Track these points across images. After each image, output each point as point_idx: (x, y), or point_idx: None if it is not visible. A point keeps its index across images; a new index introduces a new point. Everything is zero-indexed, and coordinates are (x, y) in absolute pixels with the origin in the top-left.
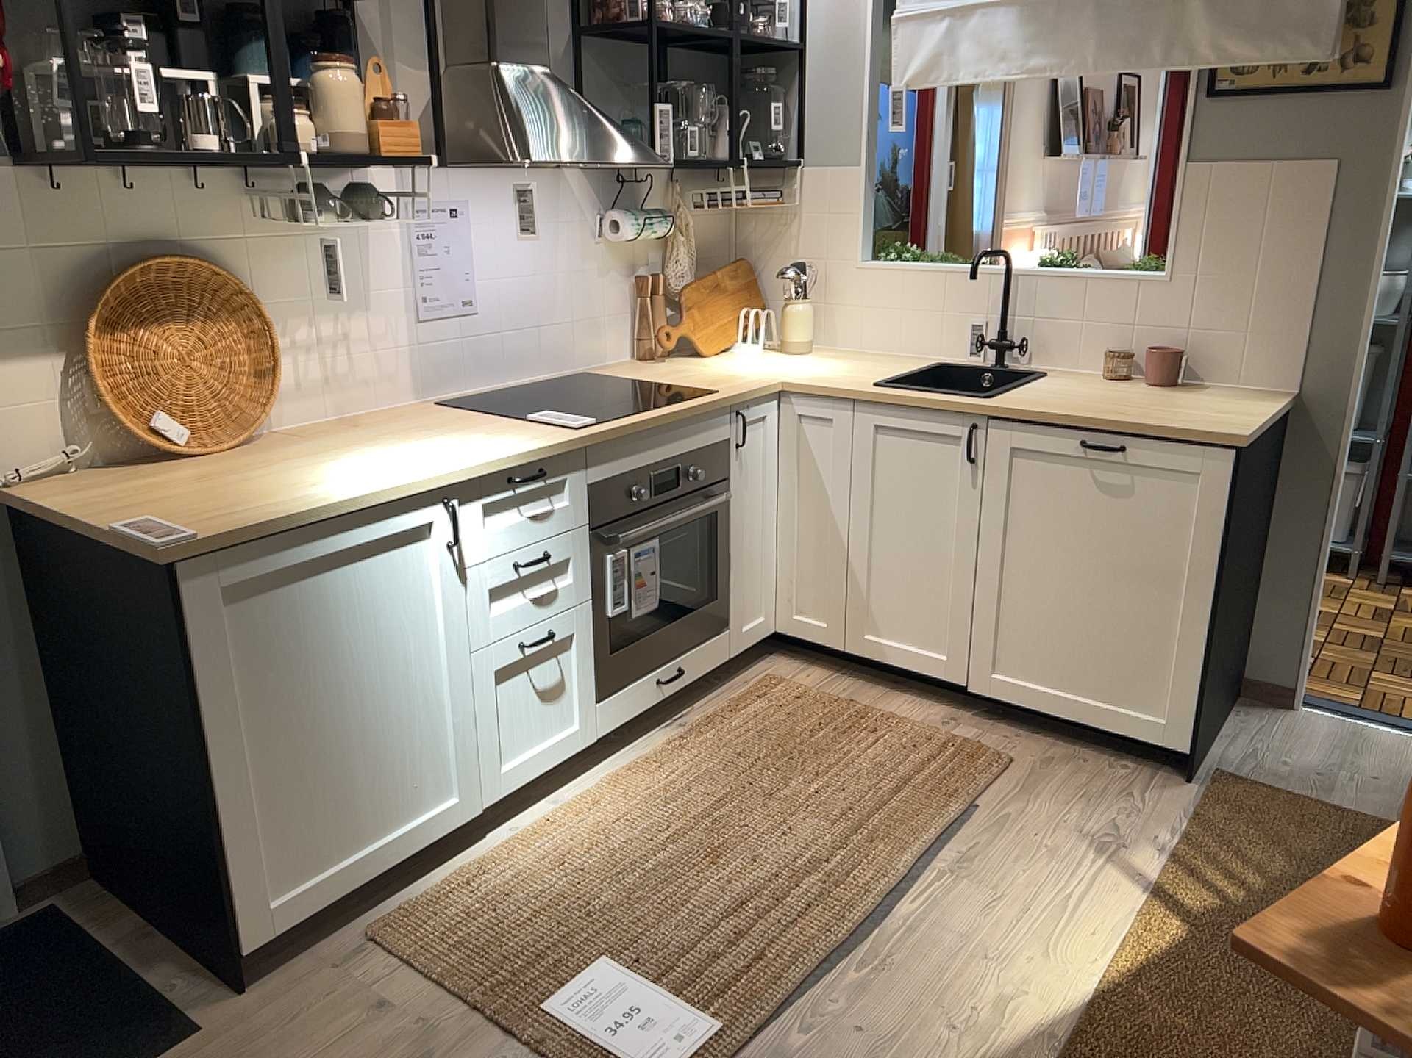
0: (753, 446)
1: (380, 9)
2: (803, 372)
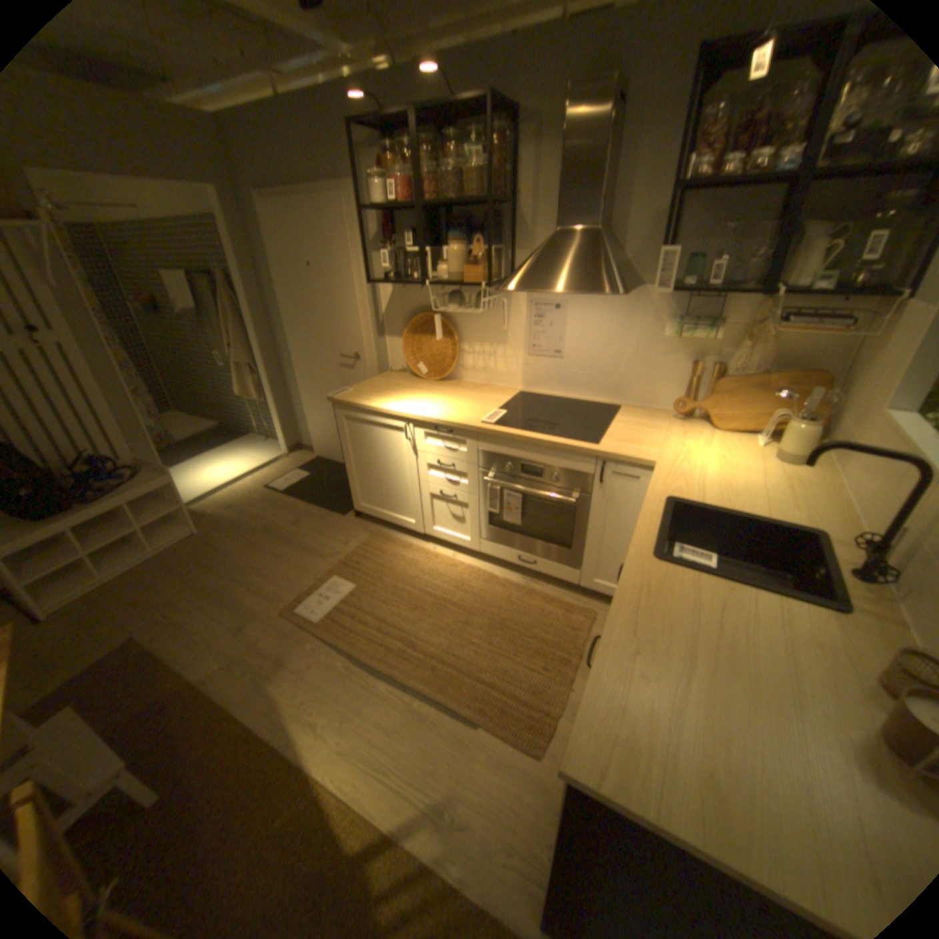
0: (621, 490)
1: (531, 201)
2: (699, 468)
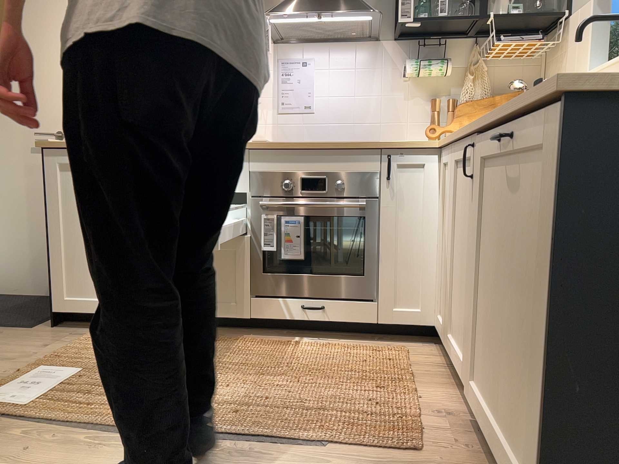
0: (410, 184)
1: None
2: None
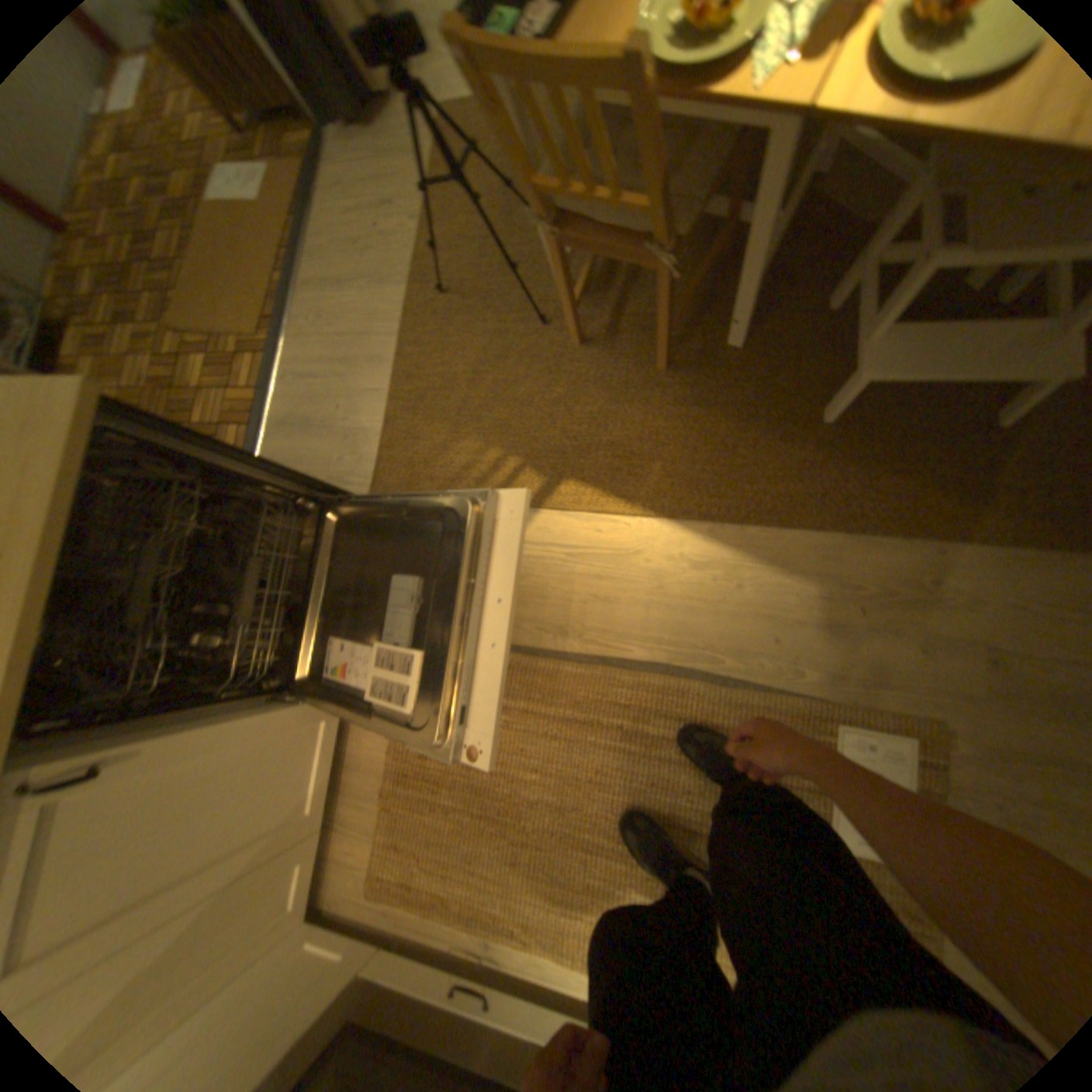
0: None
1: None
2: None
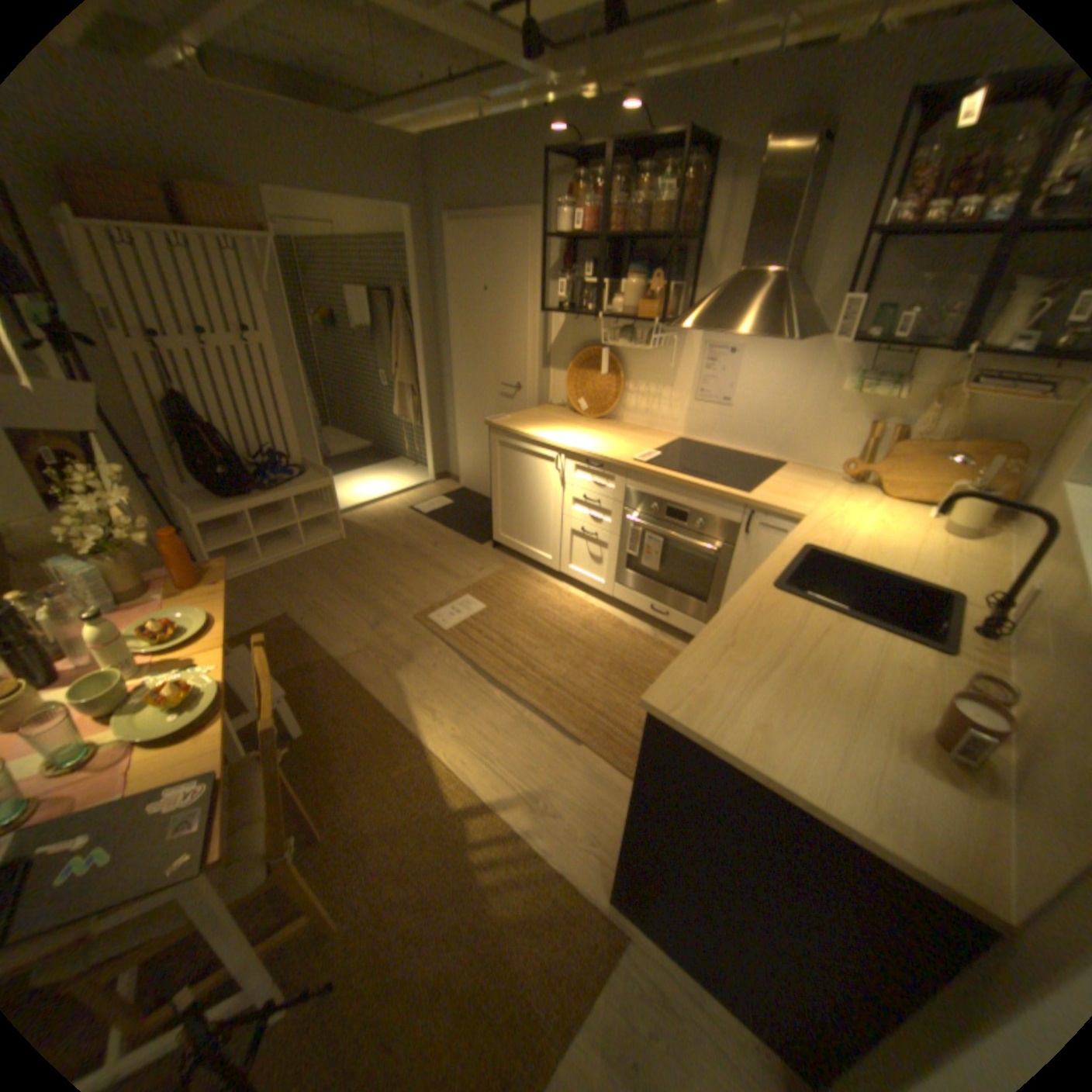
0: (767, 544)
1: (720, 240)
2: (851, 527)
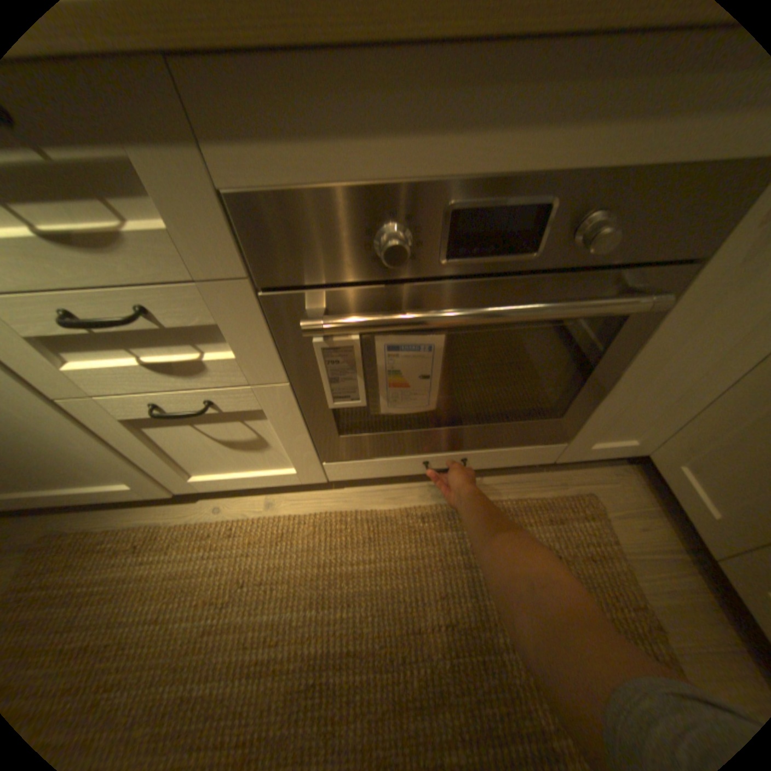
0: None
1: None
2: None
